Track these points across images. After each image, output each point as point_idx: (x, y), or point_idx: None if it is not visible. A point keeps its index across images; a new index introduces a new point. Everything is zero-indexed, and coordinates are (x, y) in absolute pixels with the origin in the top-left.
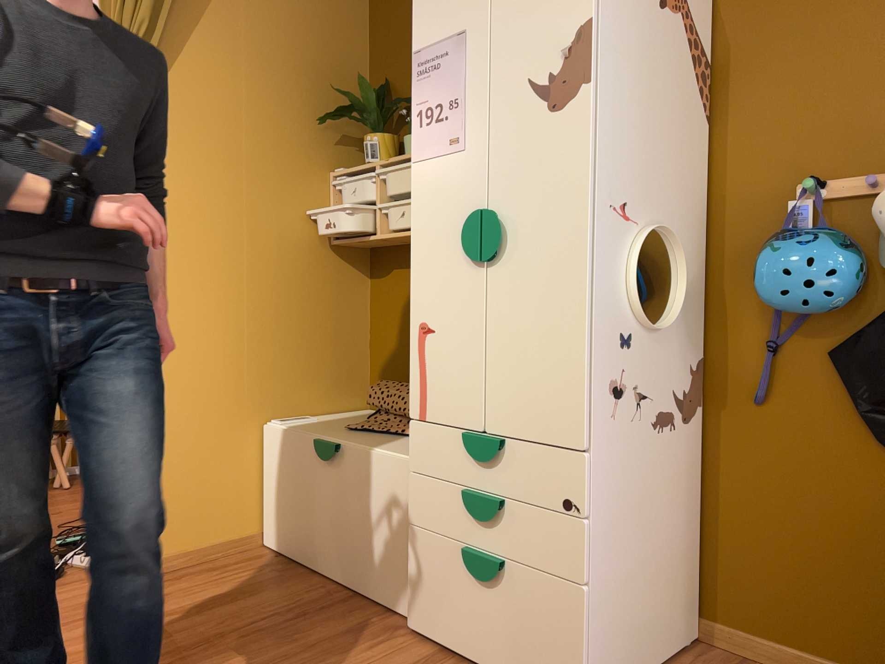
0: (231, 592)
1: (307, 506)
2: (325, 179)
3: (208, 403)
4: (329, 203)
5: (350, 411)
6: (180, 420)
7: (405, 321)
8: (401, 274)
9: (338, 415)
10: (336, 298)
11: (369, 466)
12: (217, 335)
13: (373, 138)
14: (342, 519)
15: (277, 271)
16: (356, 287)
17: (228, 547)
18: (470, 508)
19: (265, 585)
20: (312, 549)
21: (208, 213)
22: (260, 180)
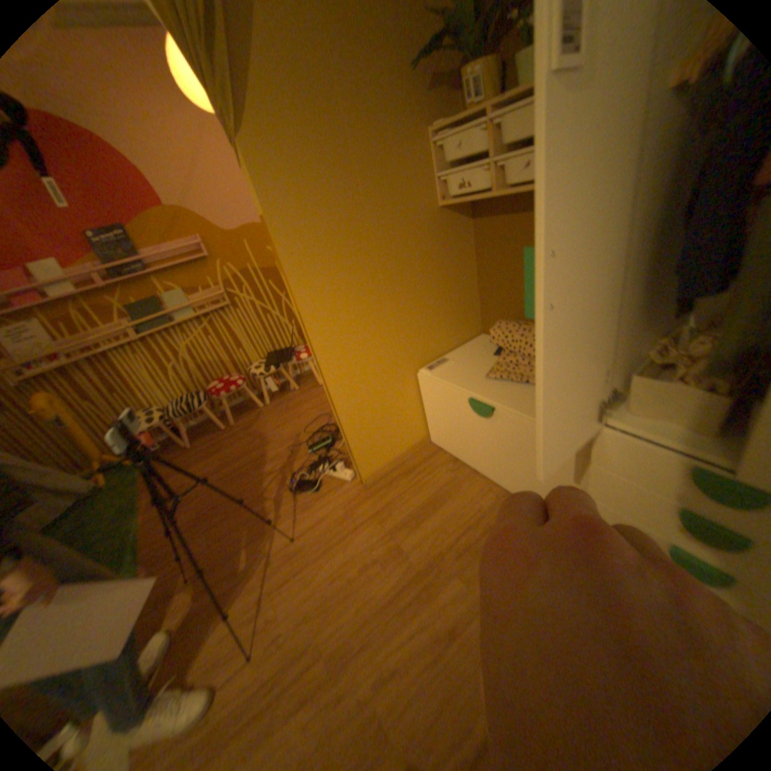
0: (429, 498)
1: (466, 432)
2: (424, 136)
3: (377, 371)
4: (431, 161)
5: (471, 337)
6: (362, 390)
7: (516, 264)
8: (508, 219)
9: (465, 346)
10: (450, 253)
11: (530, 431)
12: (371, 321)
13: (475, 64)
14: (502, 453)
15: (401, 249)
16: (463, 237)
17: (411, 448)
18: (683, 520)
19: (448, 488)
20: (474, 458)
21: (334, 216)
22: (369, 161)
